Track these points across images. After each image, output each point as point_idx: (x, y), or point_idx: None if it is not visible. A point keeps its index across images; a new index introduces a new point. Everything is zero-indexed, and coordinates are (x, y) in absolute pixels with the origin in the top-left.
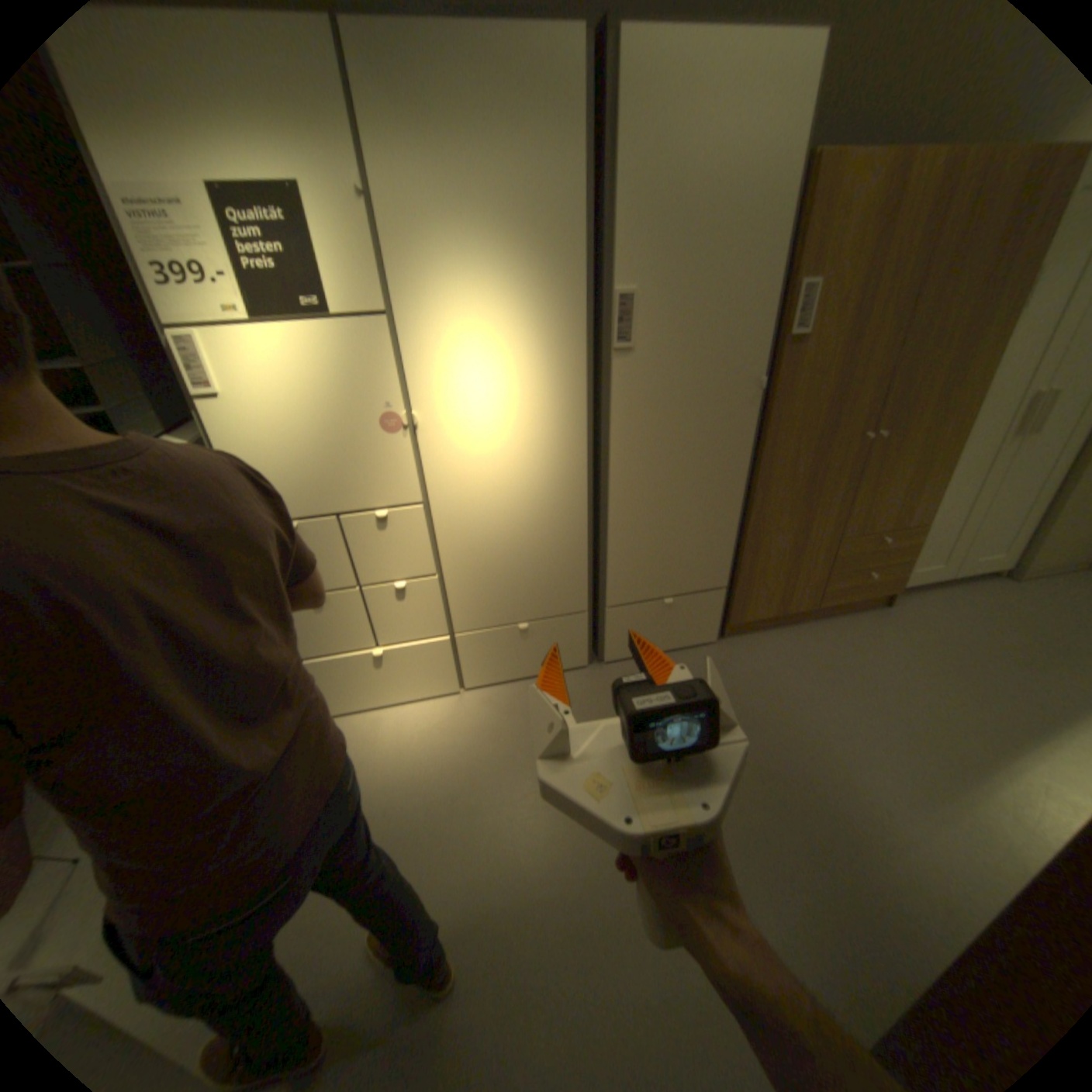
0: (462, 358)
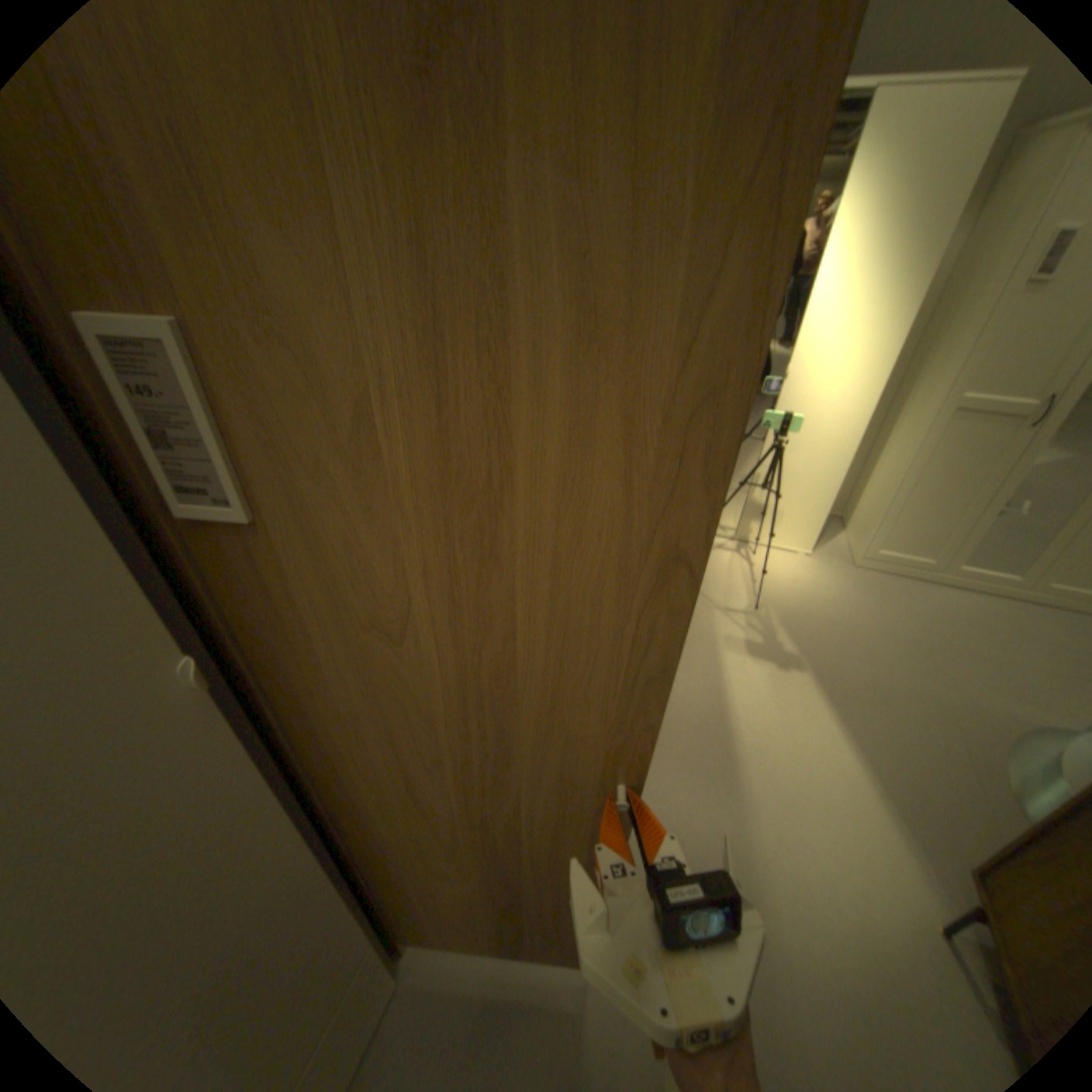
0: None
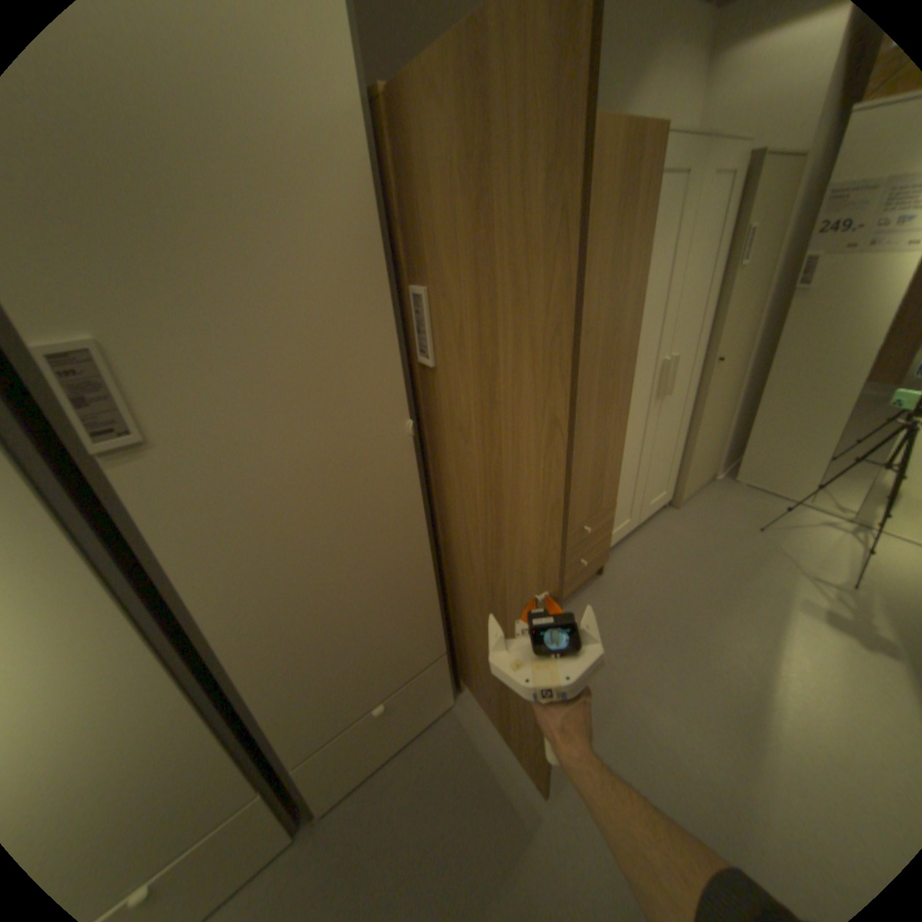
0: None
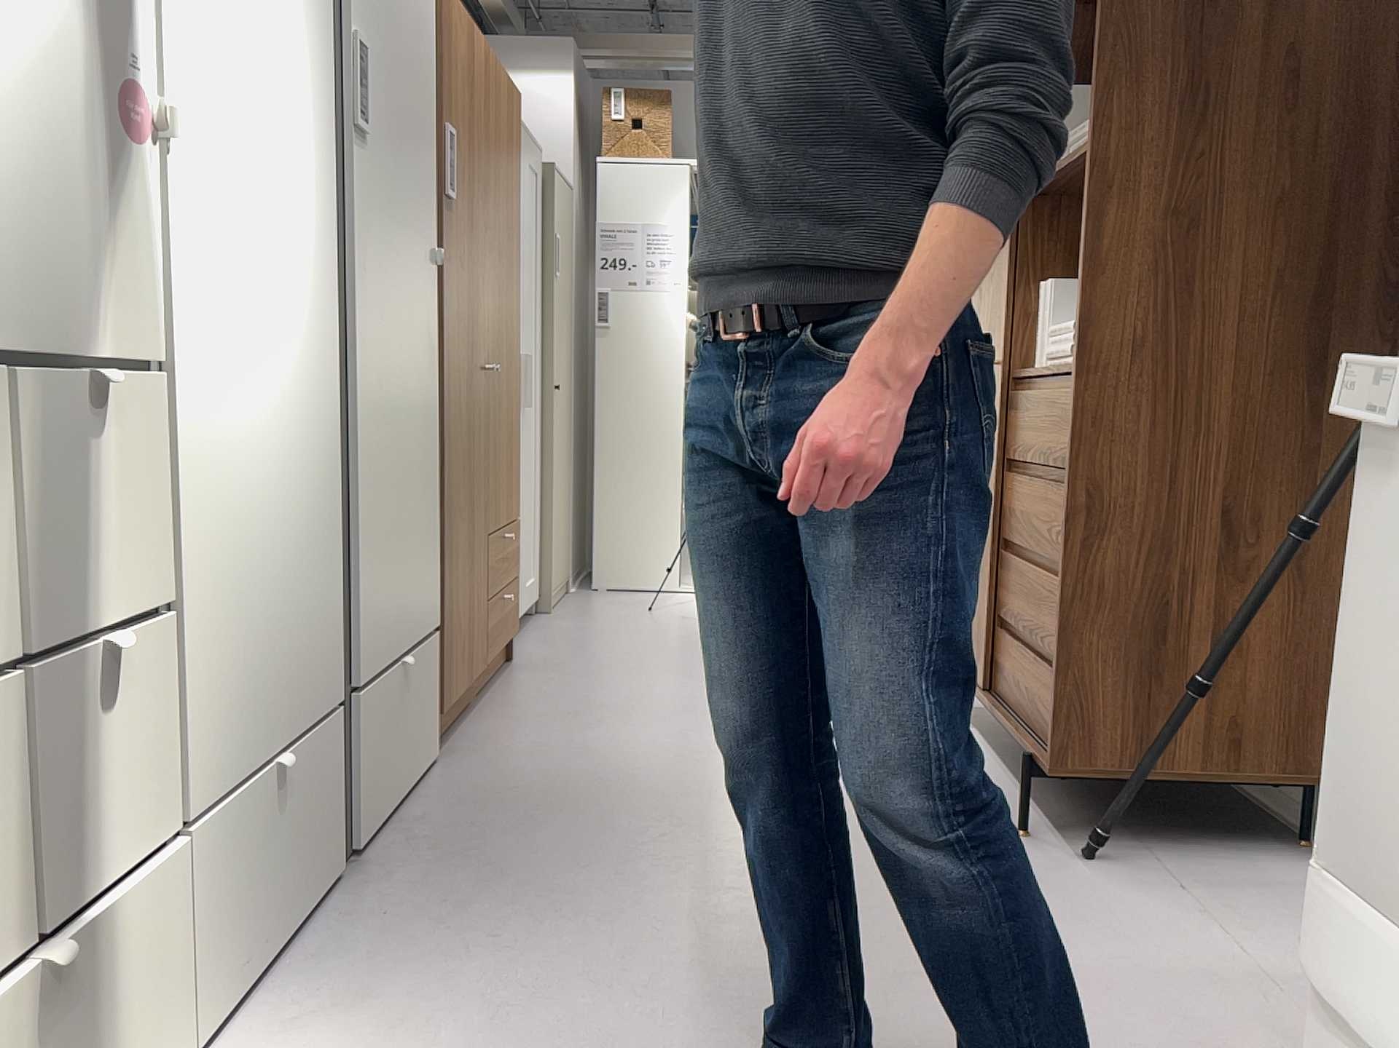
0: (220, 23)
